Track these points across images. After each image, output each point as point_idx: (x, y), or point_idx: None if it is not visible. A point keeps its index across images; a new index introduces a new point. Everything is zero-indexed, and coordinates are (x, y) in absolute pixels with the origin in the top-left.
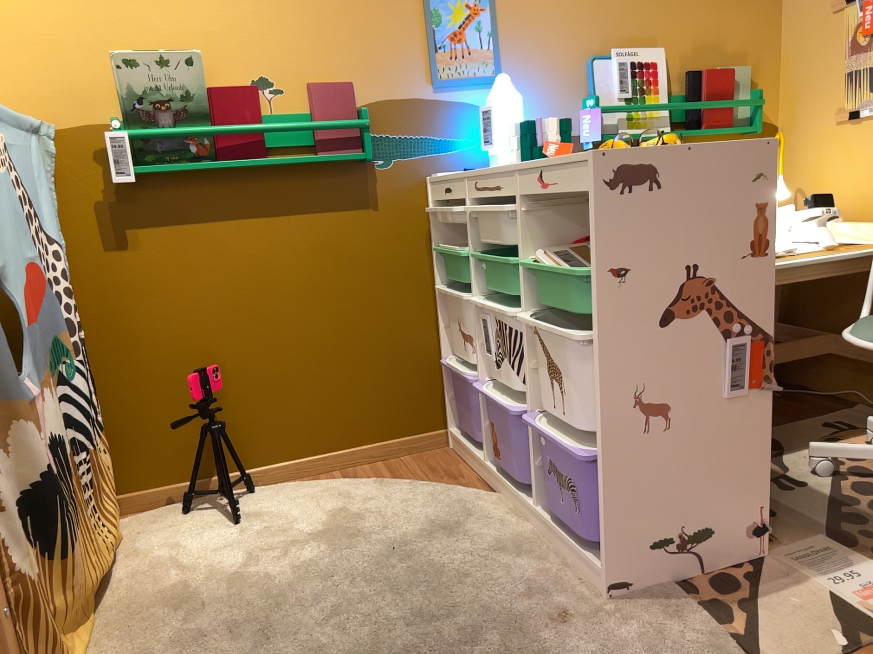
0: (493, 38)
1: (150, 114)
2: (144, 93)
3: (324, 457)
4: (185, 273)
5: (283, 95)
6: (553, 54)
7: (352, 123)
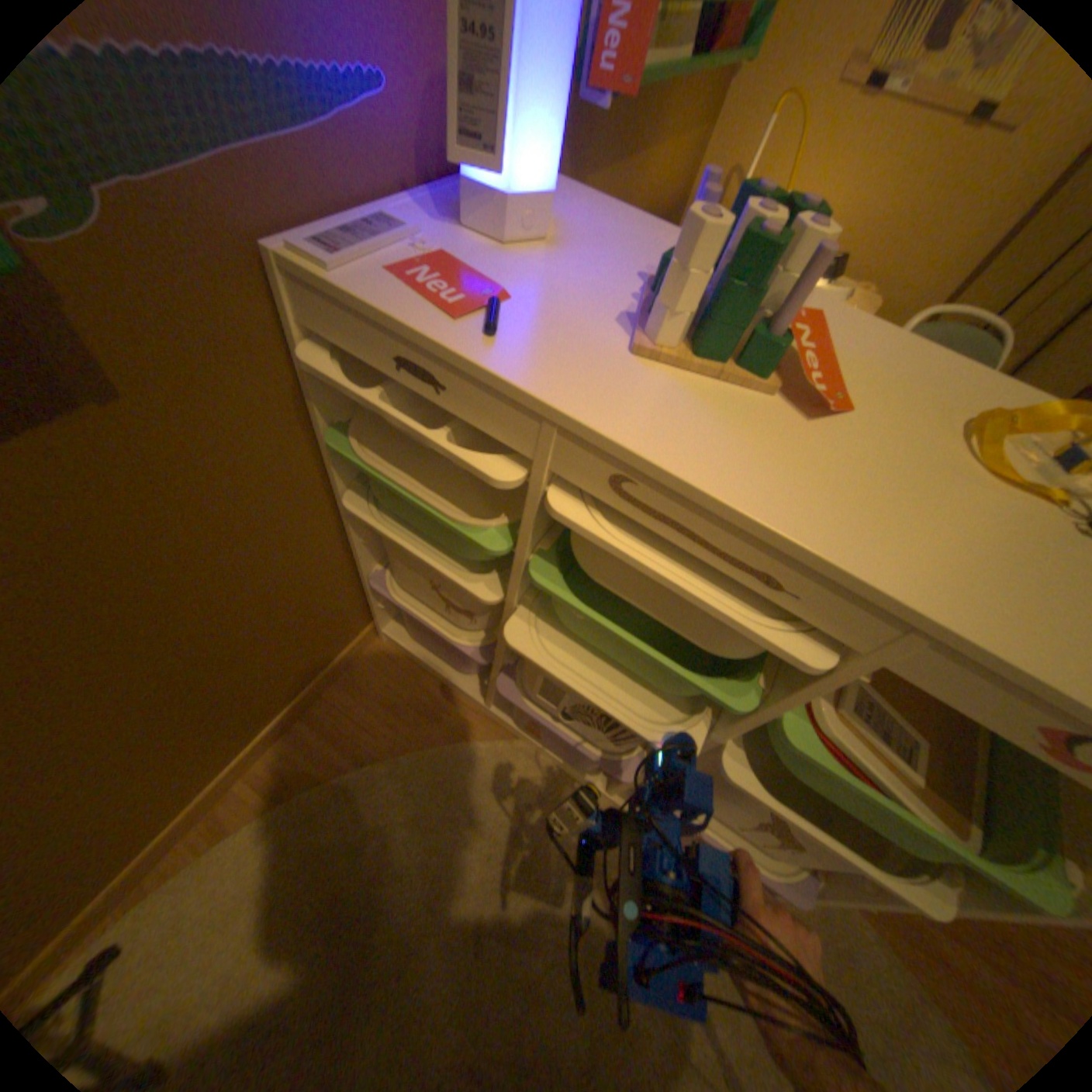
0: None
1: None
2: None
3: (213, 790)
4: None
5: None
6: None
7: None
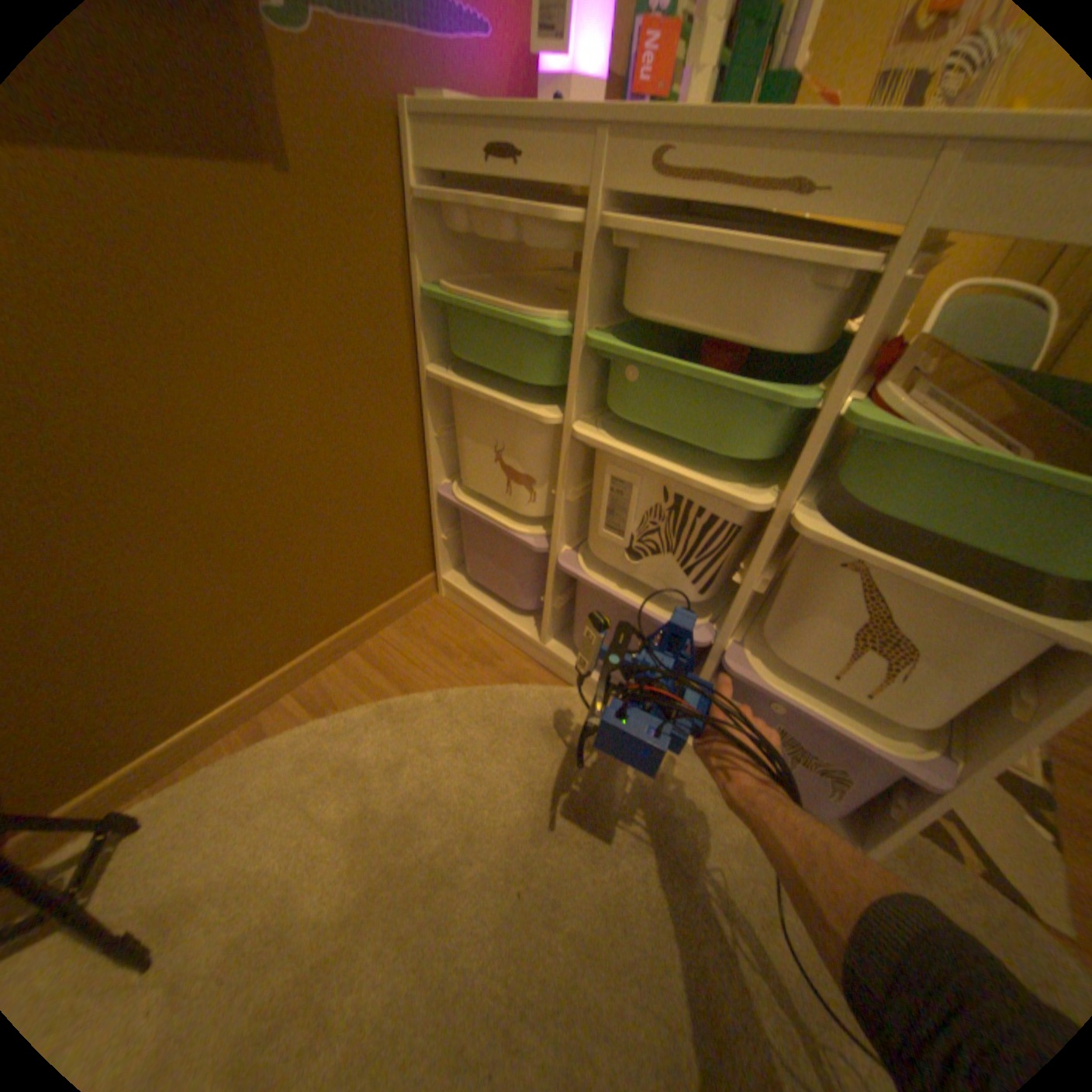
0: None
1: None
2: None
3: (264, 688)
4: None
5: None
6: None
7: None
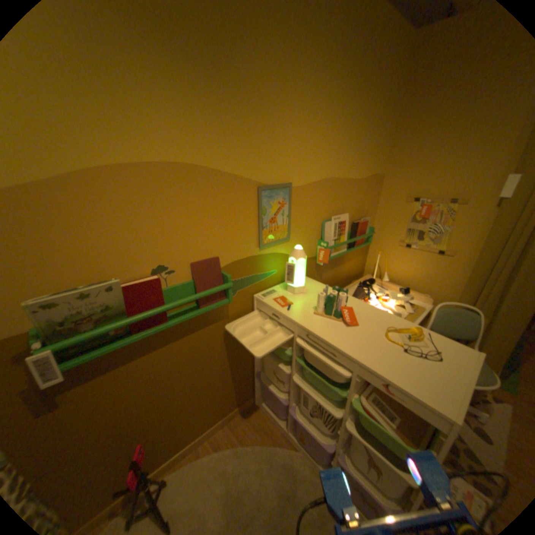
0: (289, 218)
1: (70, 329)
2: (63, 319)
3: (200, 440)
4: (108, 401)
5: (175, 272)
6: (311, 221)
7: (224, 287)
